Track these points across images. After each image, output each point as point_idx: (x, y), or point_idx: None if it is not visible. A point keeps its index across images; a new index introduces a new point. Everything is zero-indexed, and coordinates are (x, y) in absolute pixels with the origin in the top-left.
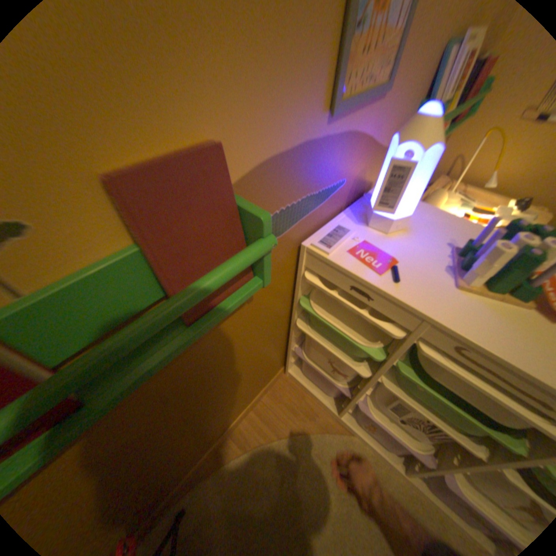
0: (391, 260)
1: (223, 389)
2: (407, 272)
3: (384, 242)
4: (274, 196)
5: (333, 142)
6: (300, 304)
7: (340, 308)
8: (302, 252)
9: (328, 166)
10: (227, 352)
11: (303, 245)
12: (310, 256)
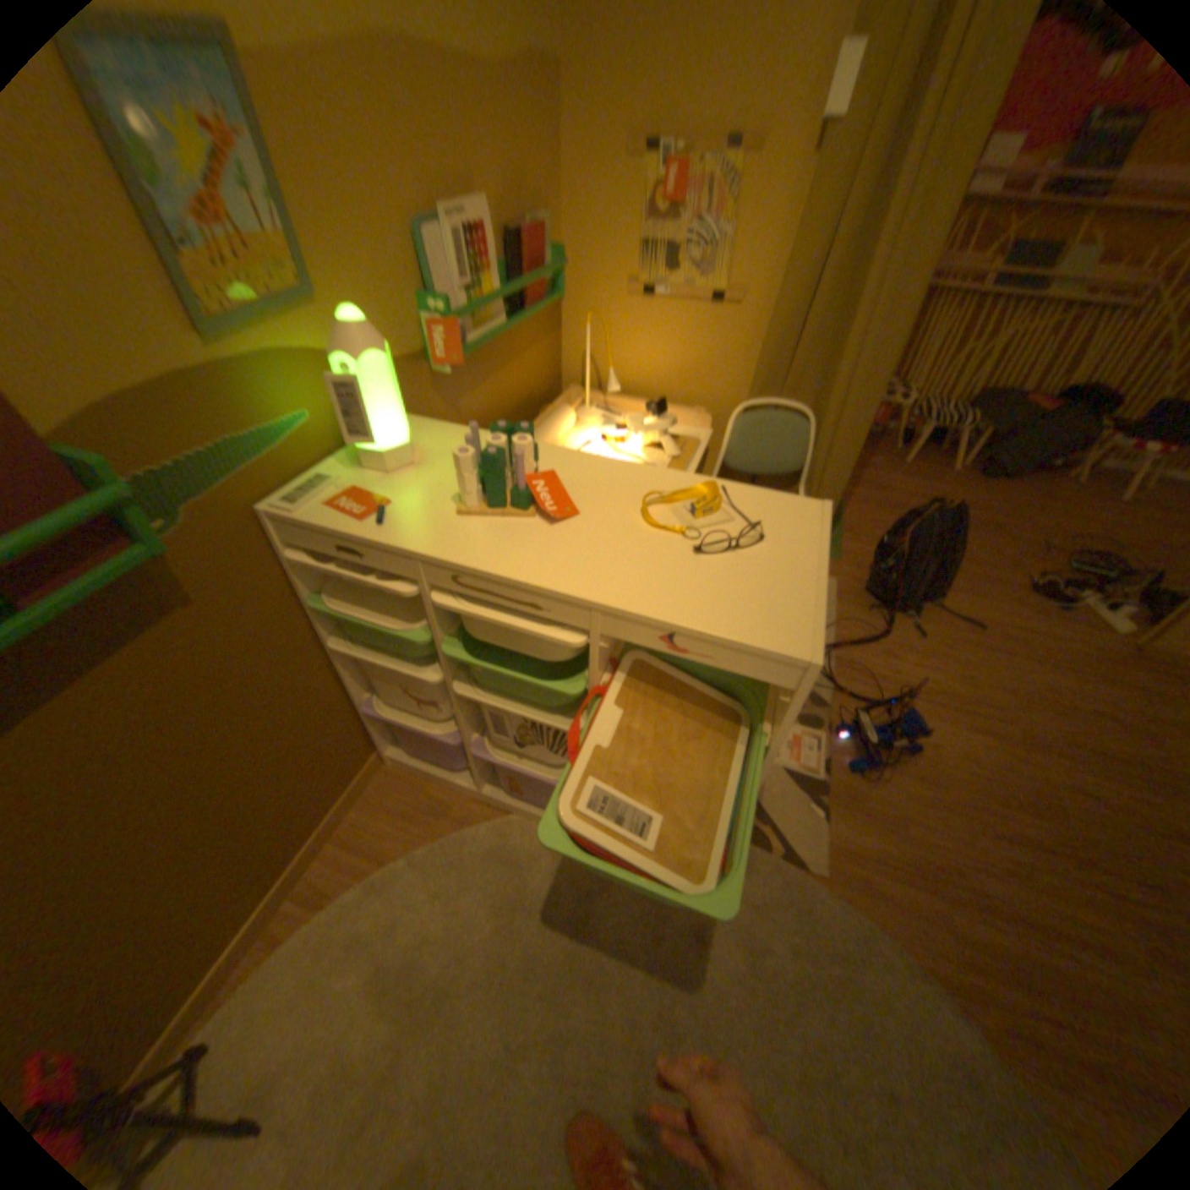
0: (380, 501)
1: (207, 778)
2: (398, 510)
3: (380, 483)
4: (143, 443)
5: (230, 366)
6: (320, 611)
7: (370, 595)
8: (262, 521)
9: (243, 397)
10: (177, 698)
11: (256, 509)
12: (274, 524)
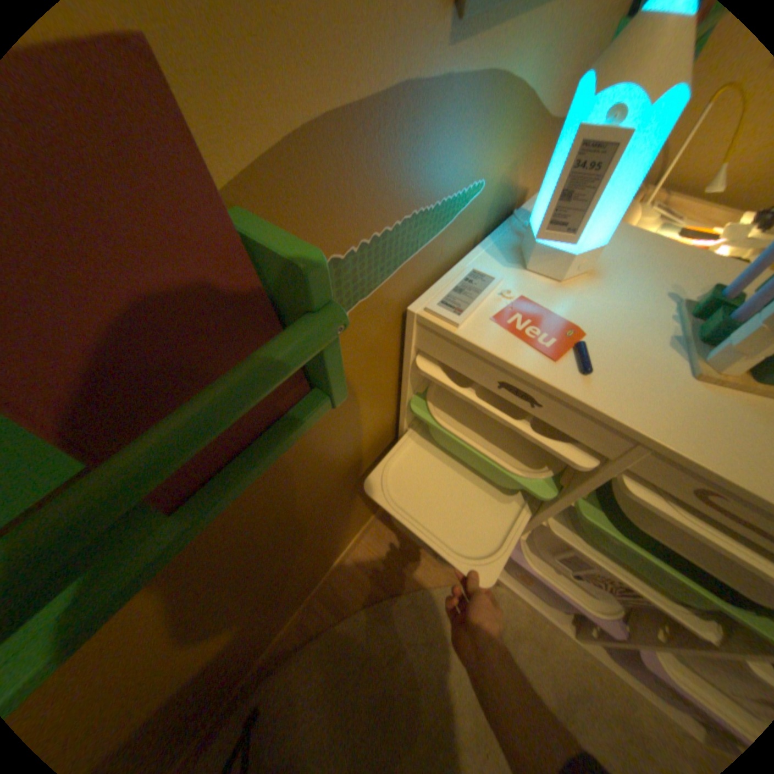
0: (573, 330)
1: (295, 550)
2: (603, 352)
3: (555, 297)
4: (344, 215)
5: (462, 93)
6: (412, 408)
7: (478, 413)
8: (411, 324)
9: (453, 151)
10: (292, 502)
11: (411, 311)
12: (424, 331)
